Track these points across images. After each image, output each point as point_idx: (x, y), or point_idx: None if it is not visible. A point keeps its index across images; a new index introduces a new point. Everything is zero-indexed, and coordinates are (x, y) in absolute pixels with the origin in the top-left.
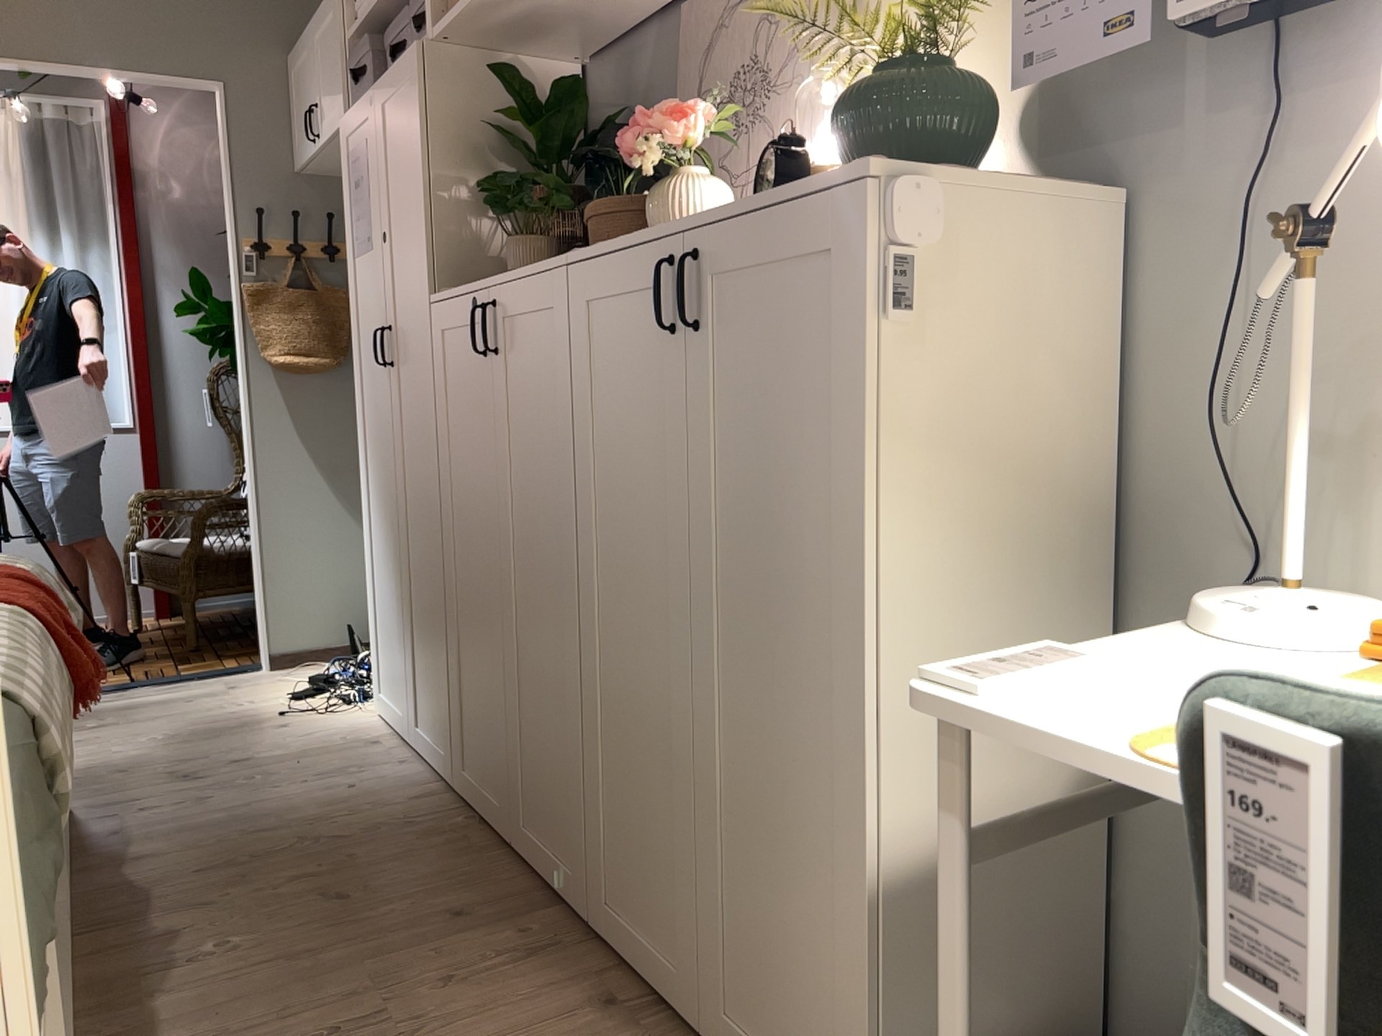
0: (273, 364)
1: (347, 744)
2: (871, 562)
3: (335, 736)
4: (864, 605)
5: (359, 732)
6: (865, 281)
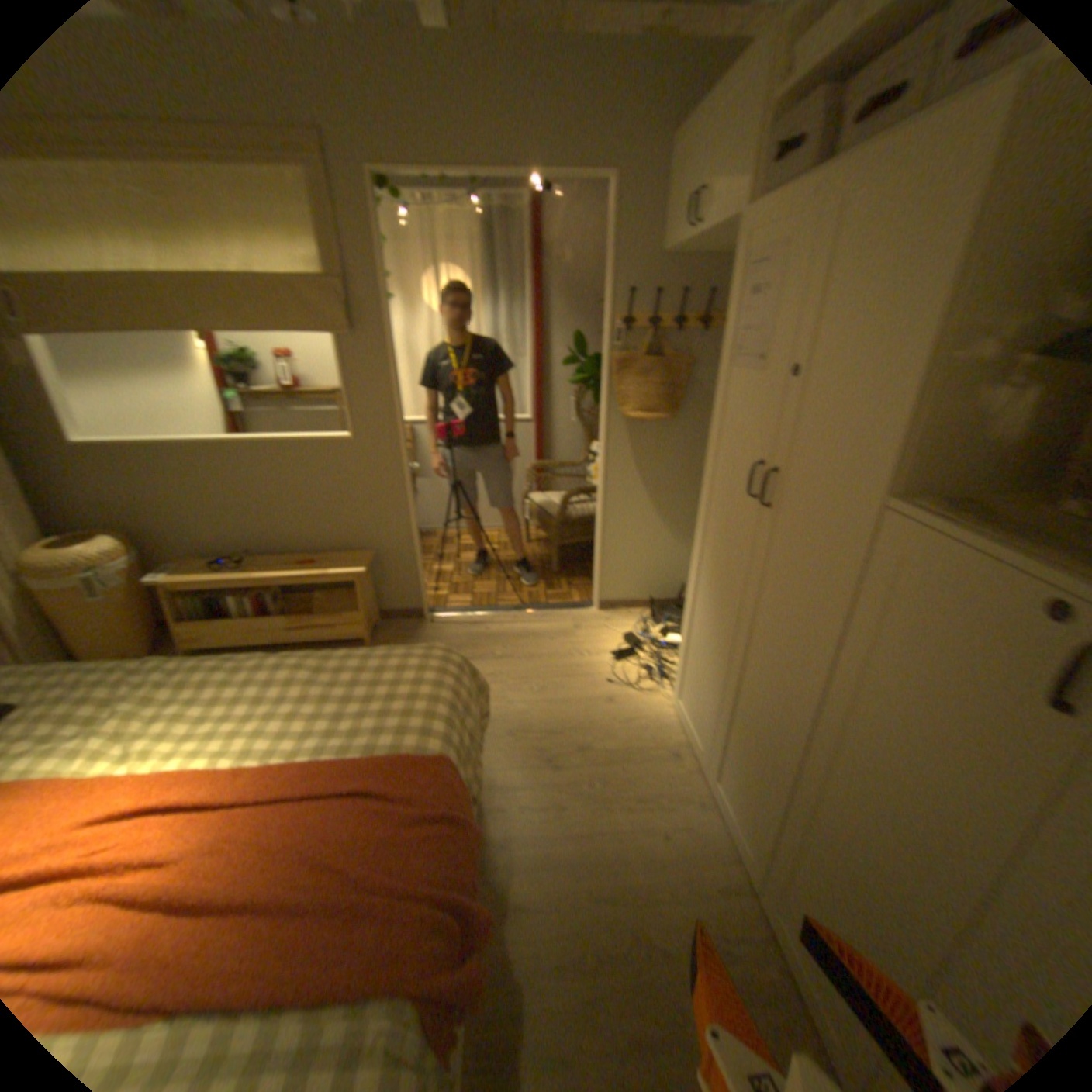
0: (627, 420)
1: (656, 754)
2: None
3: (646, 732)
4: None
5: (663, 734)
6: None
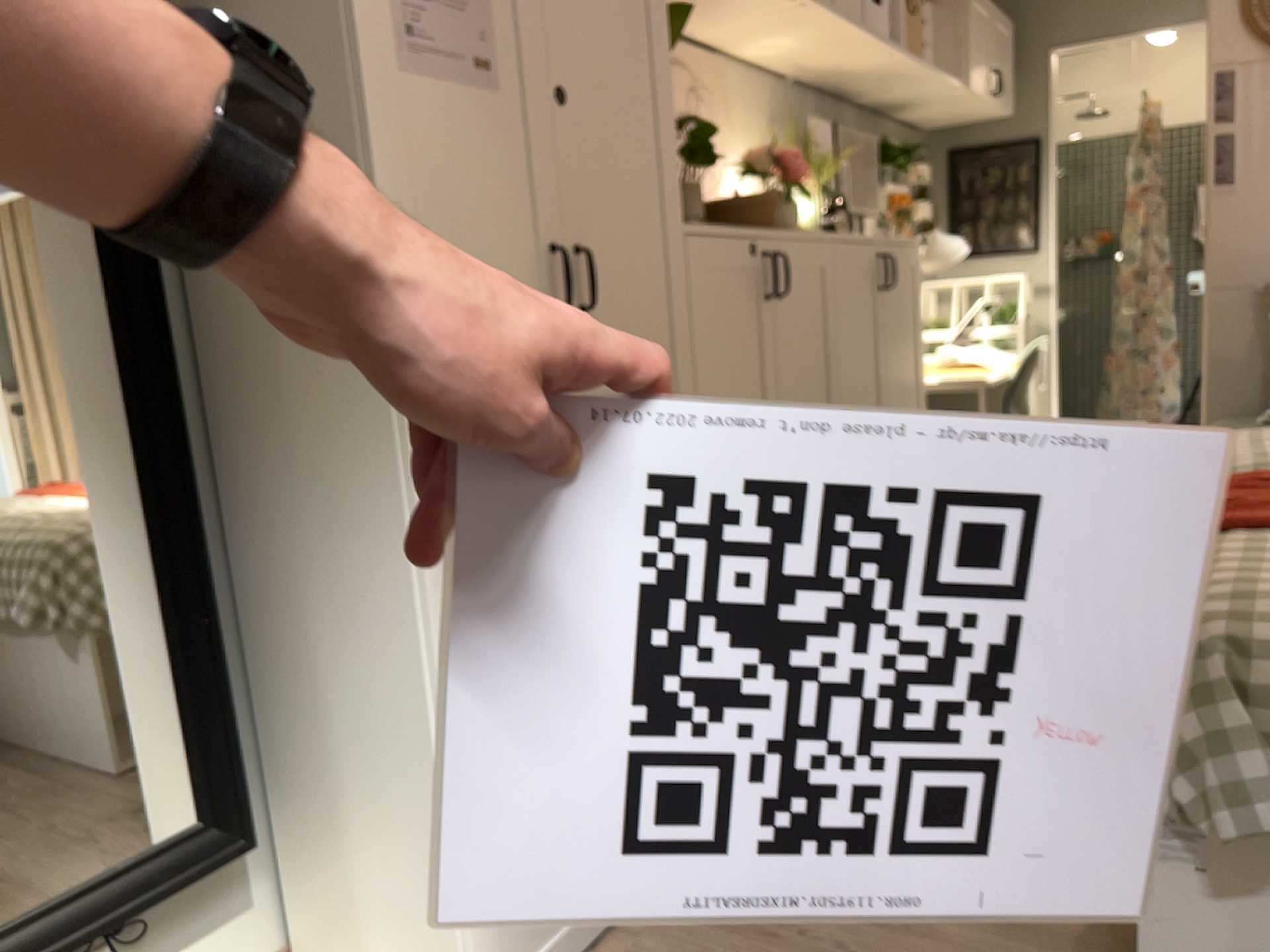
0: None
1: None
2: (920, 366)
3: None
4: (920, 381)
5: None
6: (916, 275)
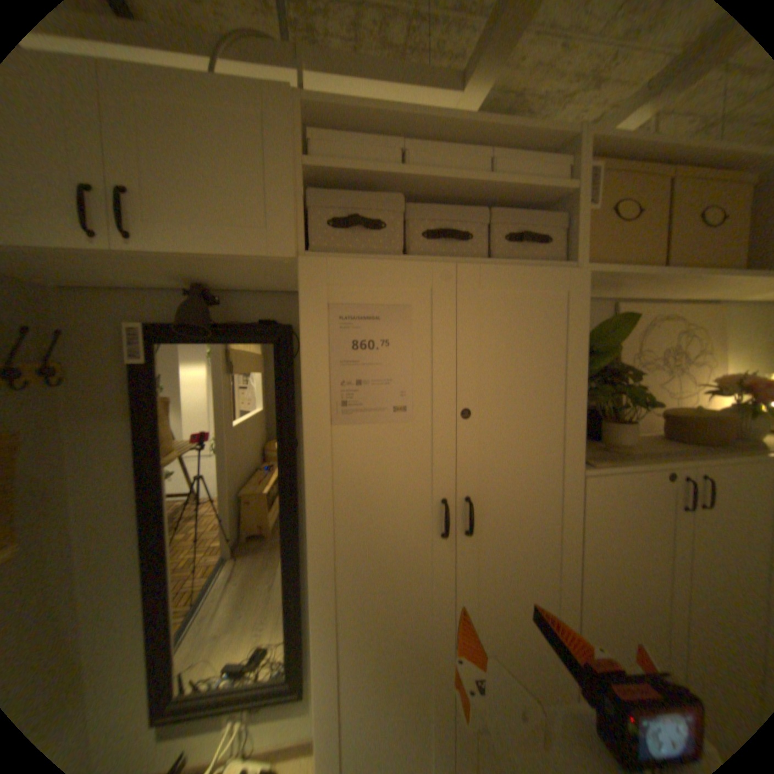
0: None
1: None
2: None
3: None
4: None
5: None
6: None
